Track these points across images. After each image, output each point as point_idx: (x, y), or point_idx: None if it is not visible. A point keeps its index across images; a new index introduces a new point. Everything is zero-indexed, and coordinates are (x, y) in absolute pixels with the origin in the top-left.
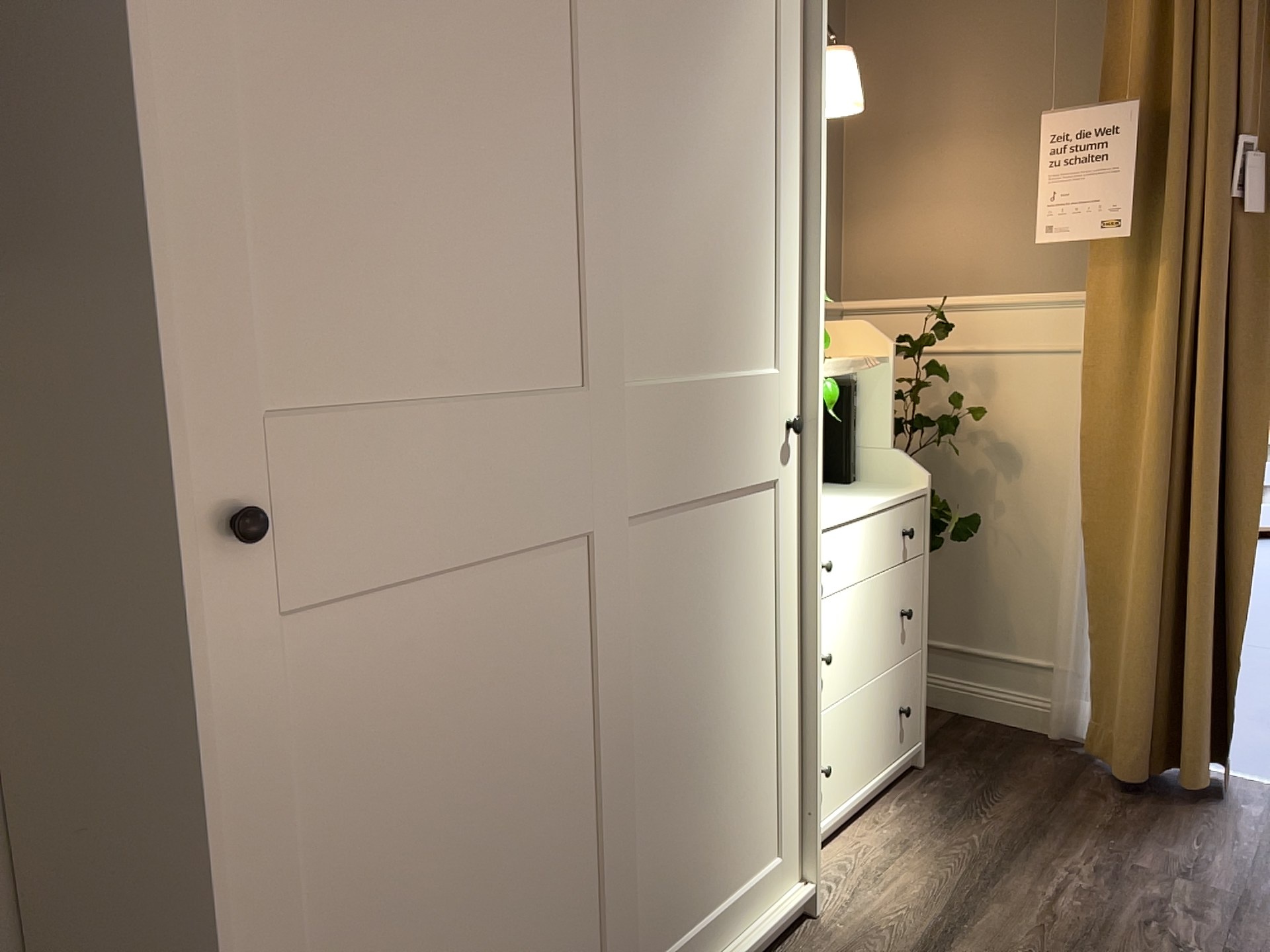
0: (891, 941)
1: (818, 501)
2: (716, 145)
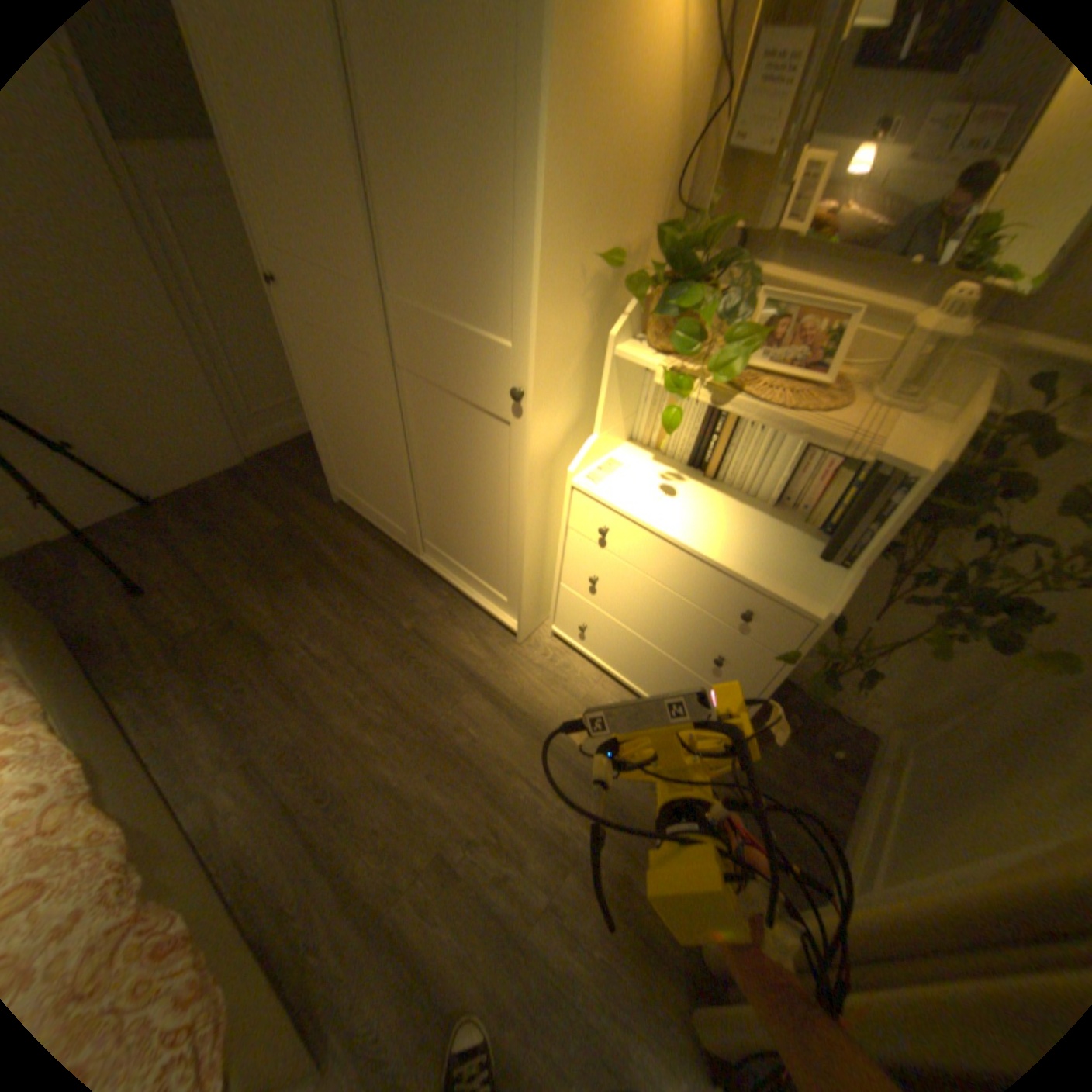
0: (496, 672)
1: (529, 458)
2: (443, 123)
